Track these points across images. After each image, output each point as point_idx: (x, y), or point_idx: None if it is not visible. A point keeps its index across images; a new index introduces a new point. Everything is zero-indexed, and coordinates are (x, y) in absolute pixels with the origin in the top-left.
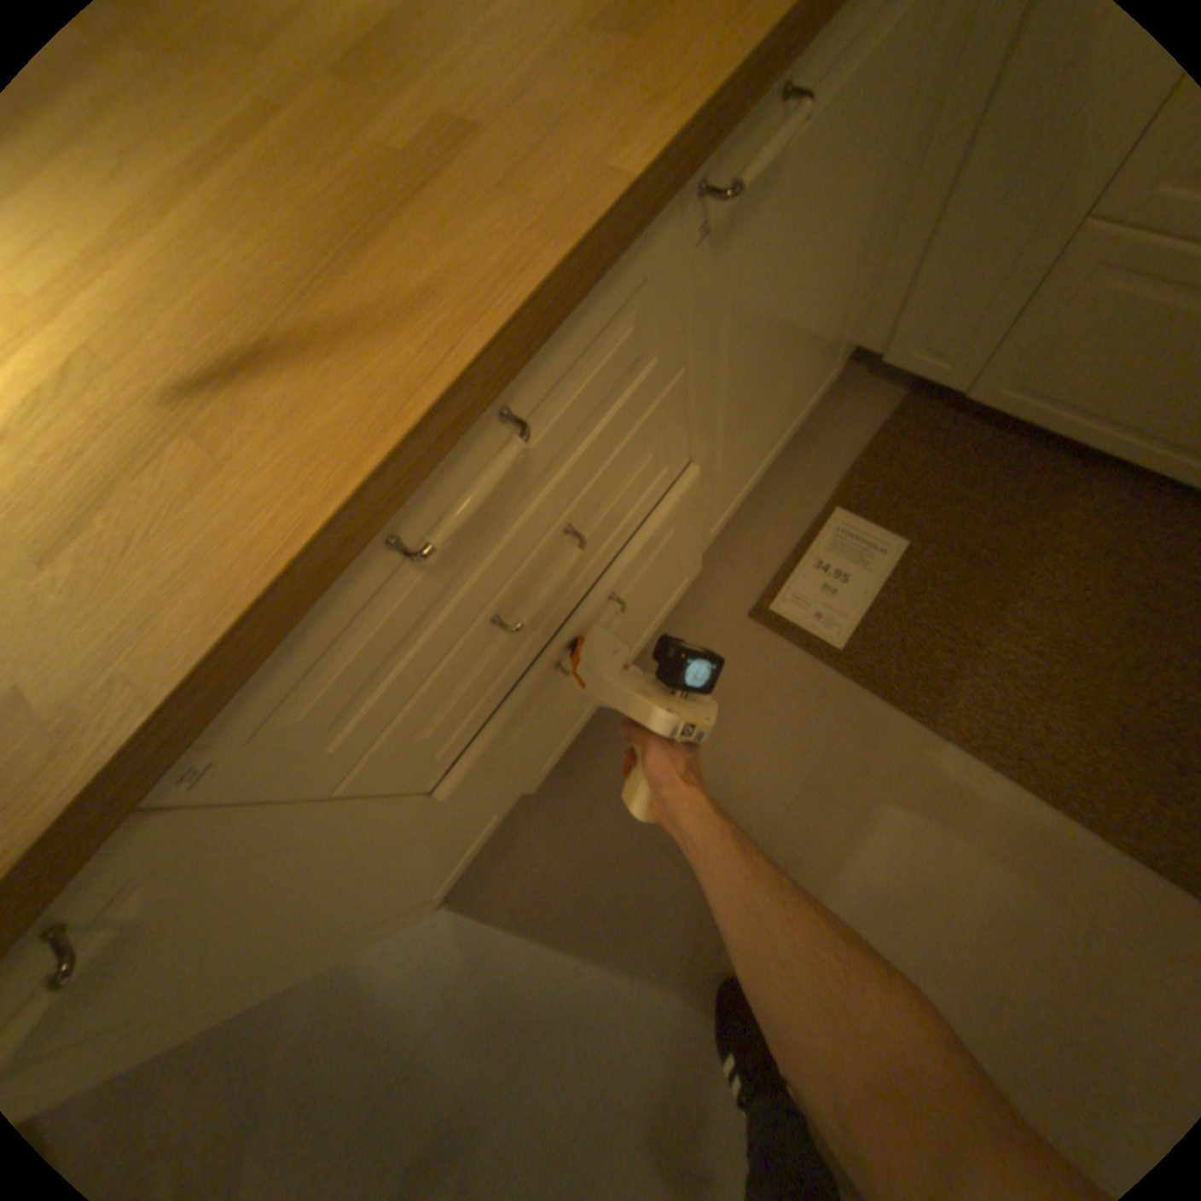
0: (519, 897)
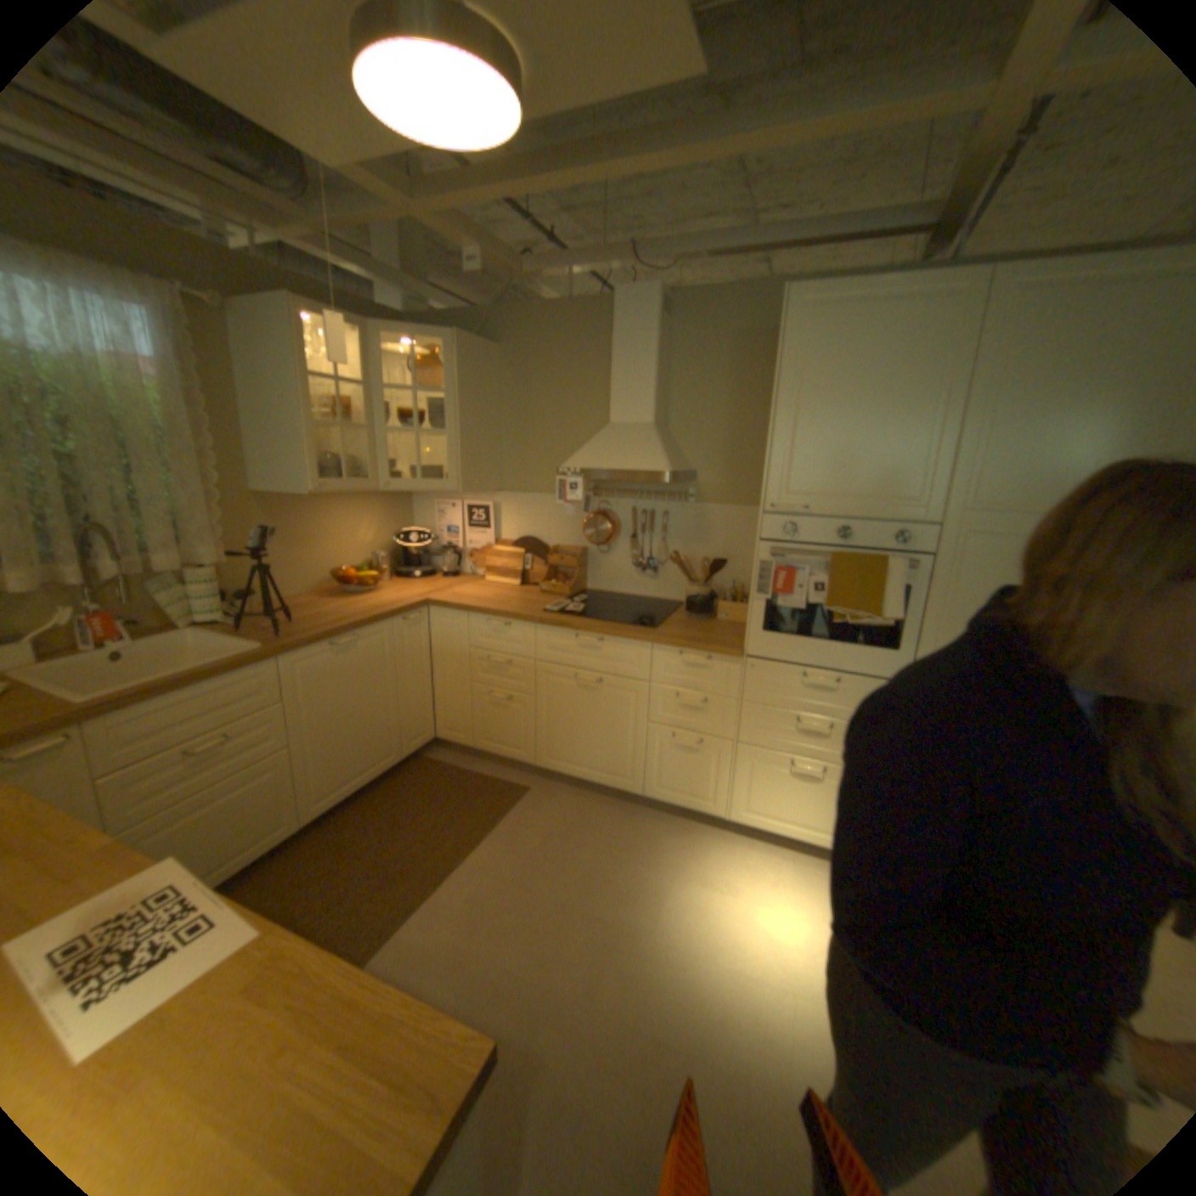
0: None
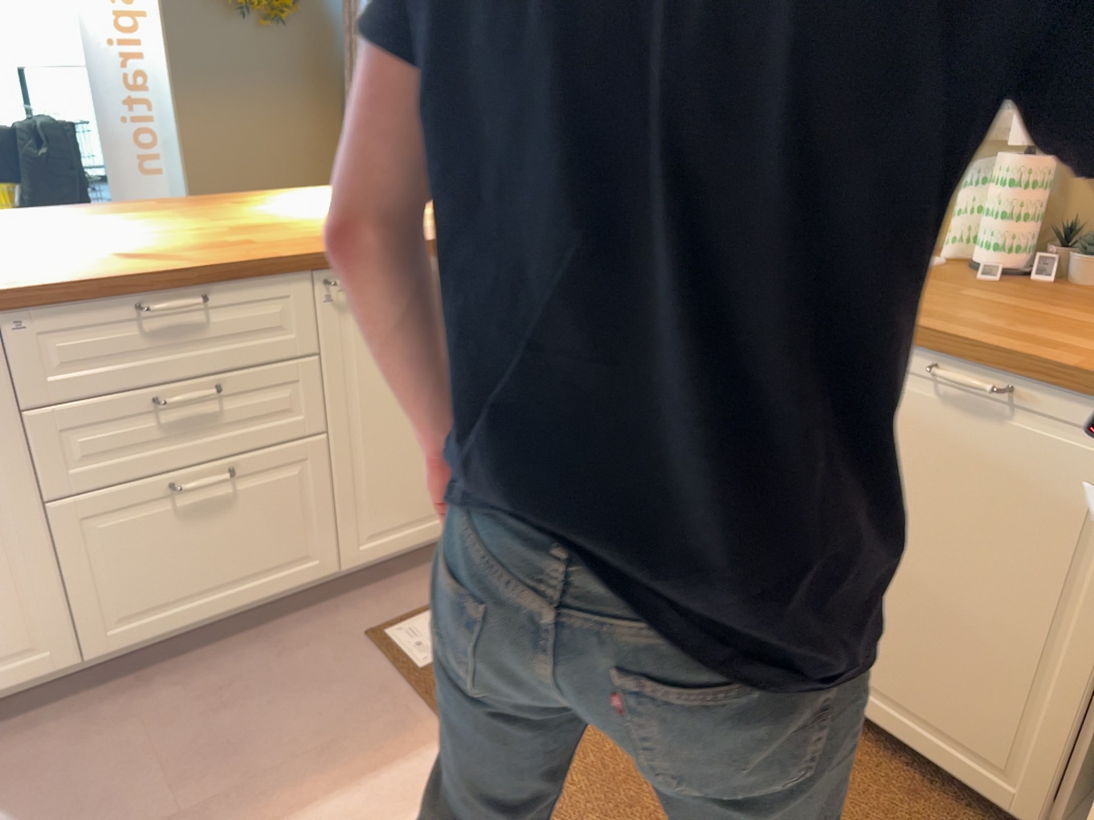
0: (0, 767)
